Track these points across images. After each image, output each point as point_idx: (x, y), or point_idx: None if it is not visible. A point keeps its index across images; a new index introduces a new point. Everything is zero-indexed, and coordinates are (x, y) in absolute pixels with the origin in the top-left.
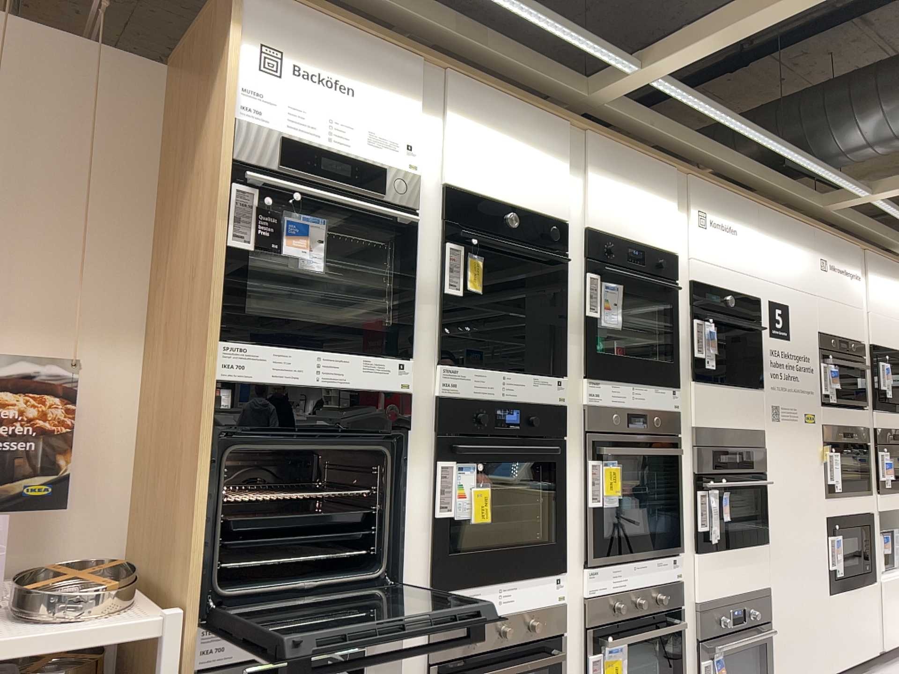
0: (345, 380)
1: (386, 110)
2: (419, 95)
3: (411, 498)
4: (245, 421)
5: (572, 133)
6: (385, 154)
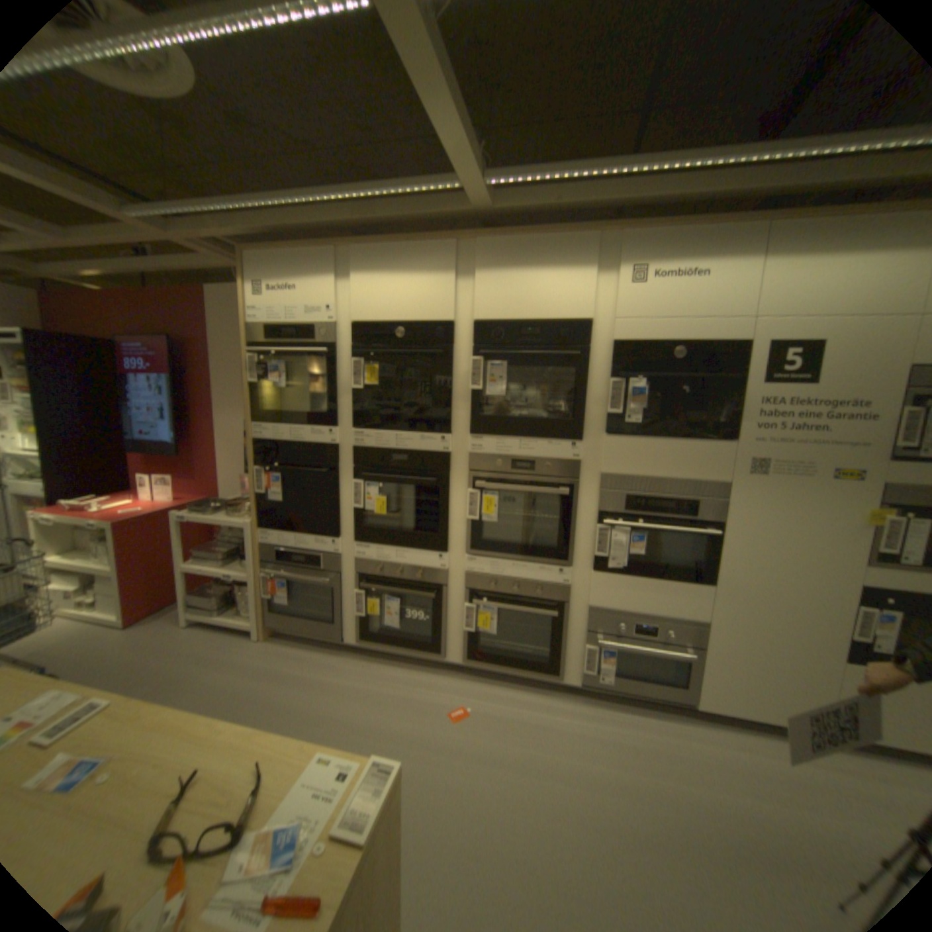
0: (300, 441)
1: (310, 285)
2: (329, 265)
3: (342, 501)
4: (261, 458)
5: (463, 238)
6: (311, 312)
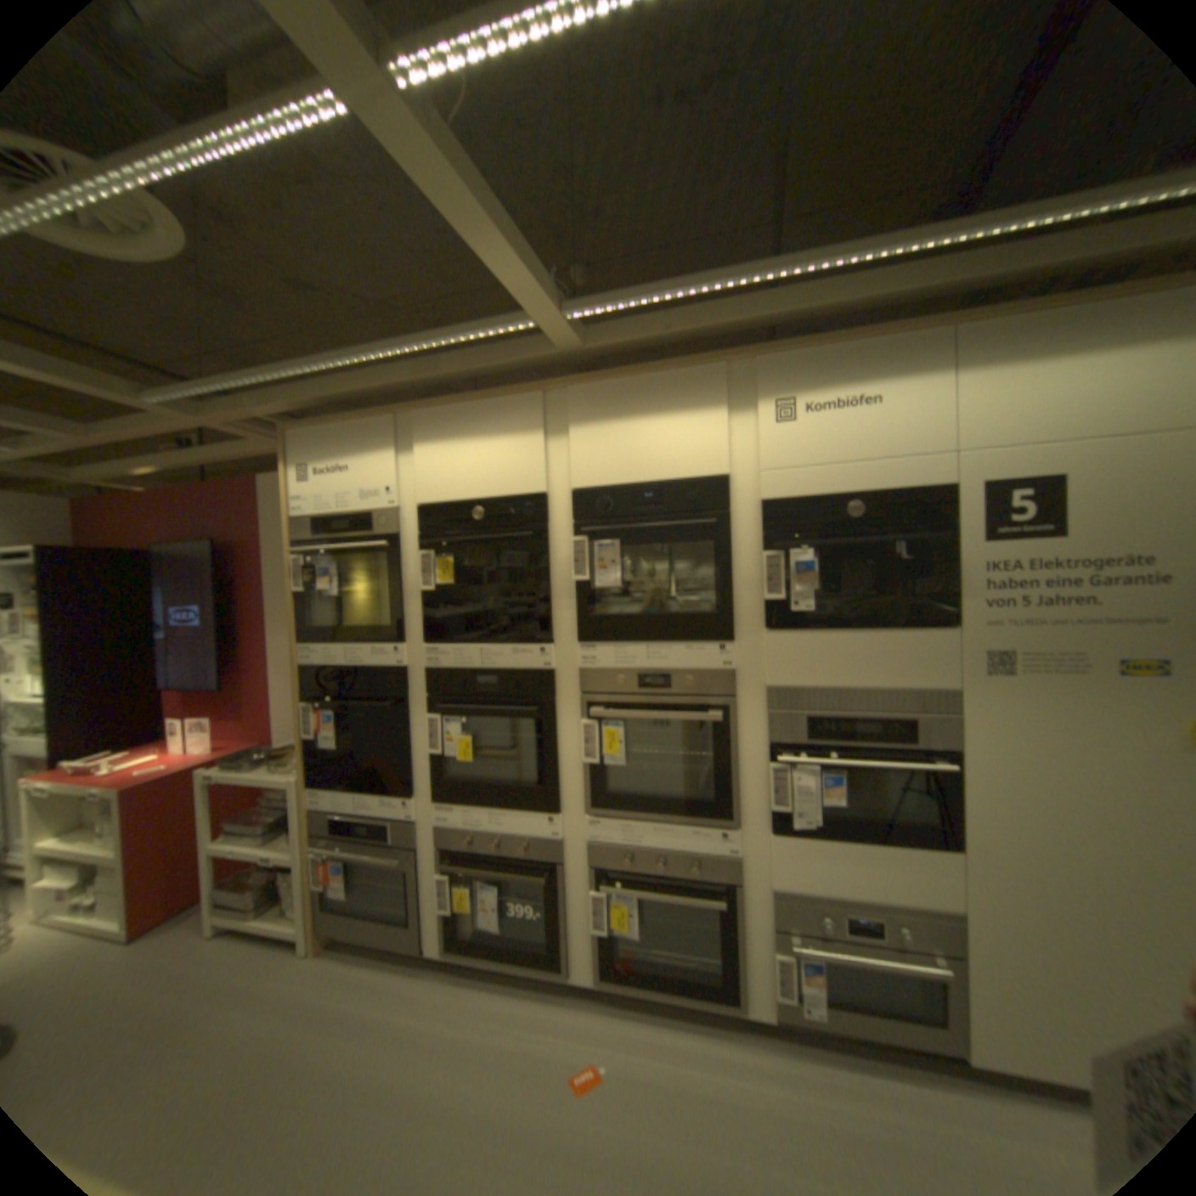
0: (356, 664)
1: (363, 462)
2: (386, 436)
3: (413, 745)
4: (308, 691)
5: (549, 387)
6: (365, 496)
